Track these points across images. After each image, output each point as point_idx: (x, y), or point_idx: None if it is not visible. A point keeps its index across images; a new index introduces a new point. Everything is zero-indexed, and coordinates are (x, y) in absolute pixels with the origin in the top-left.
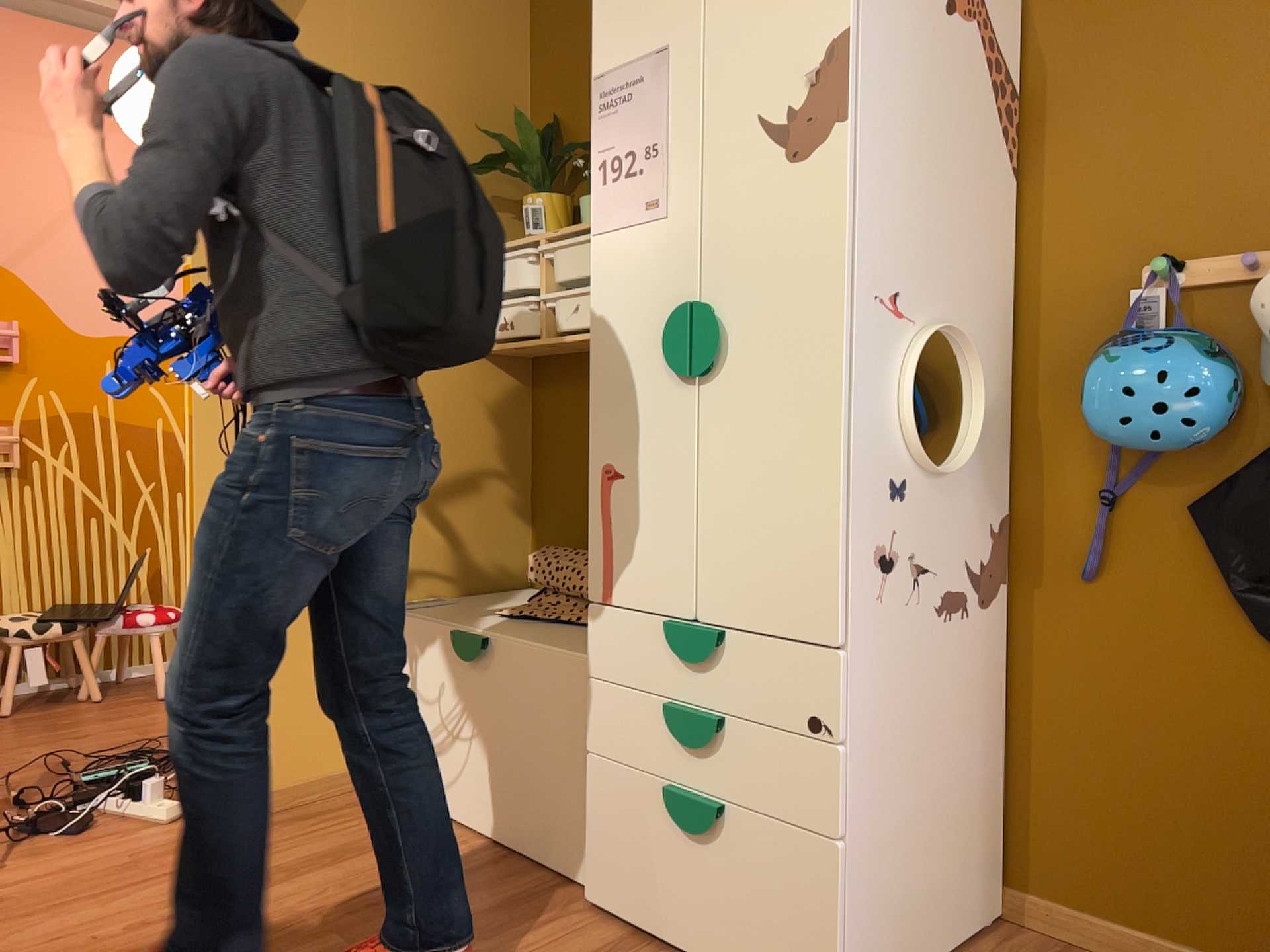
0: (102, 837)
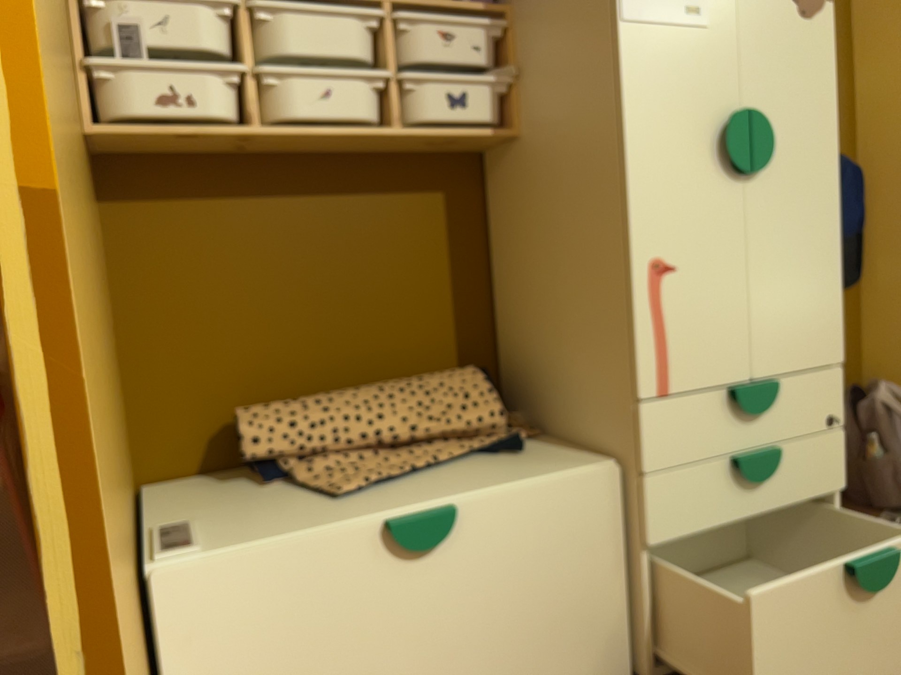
0: None
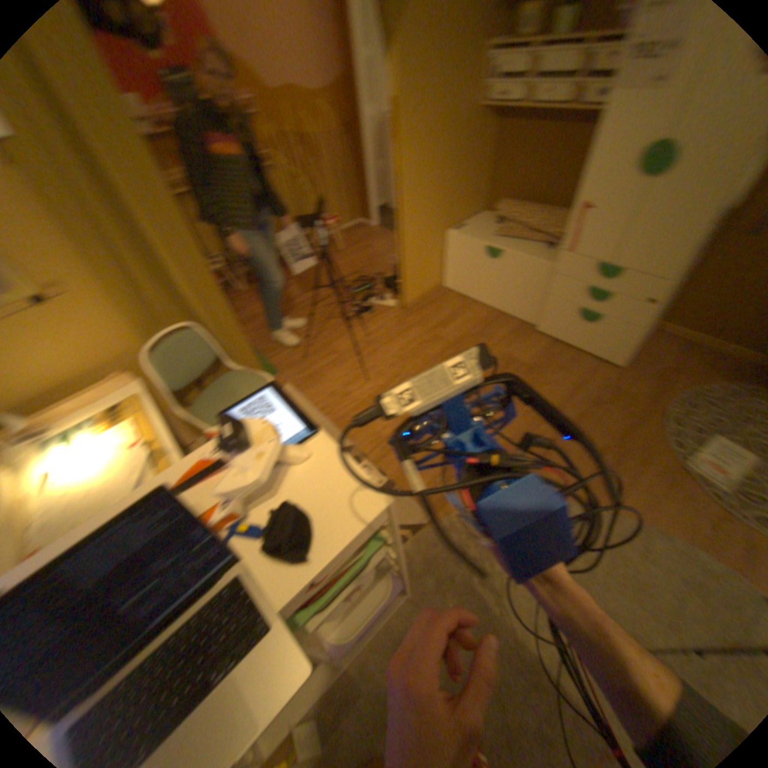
0: (380, 314)
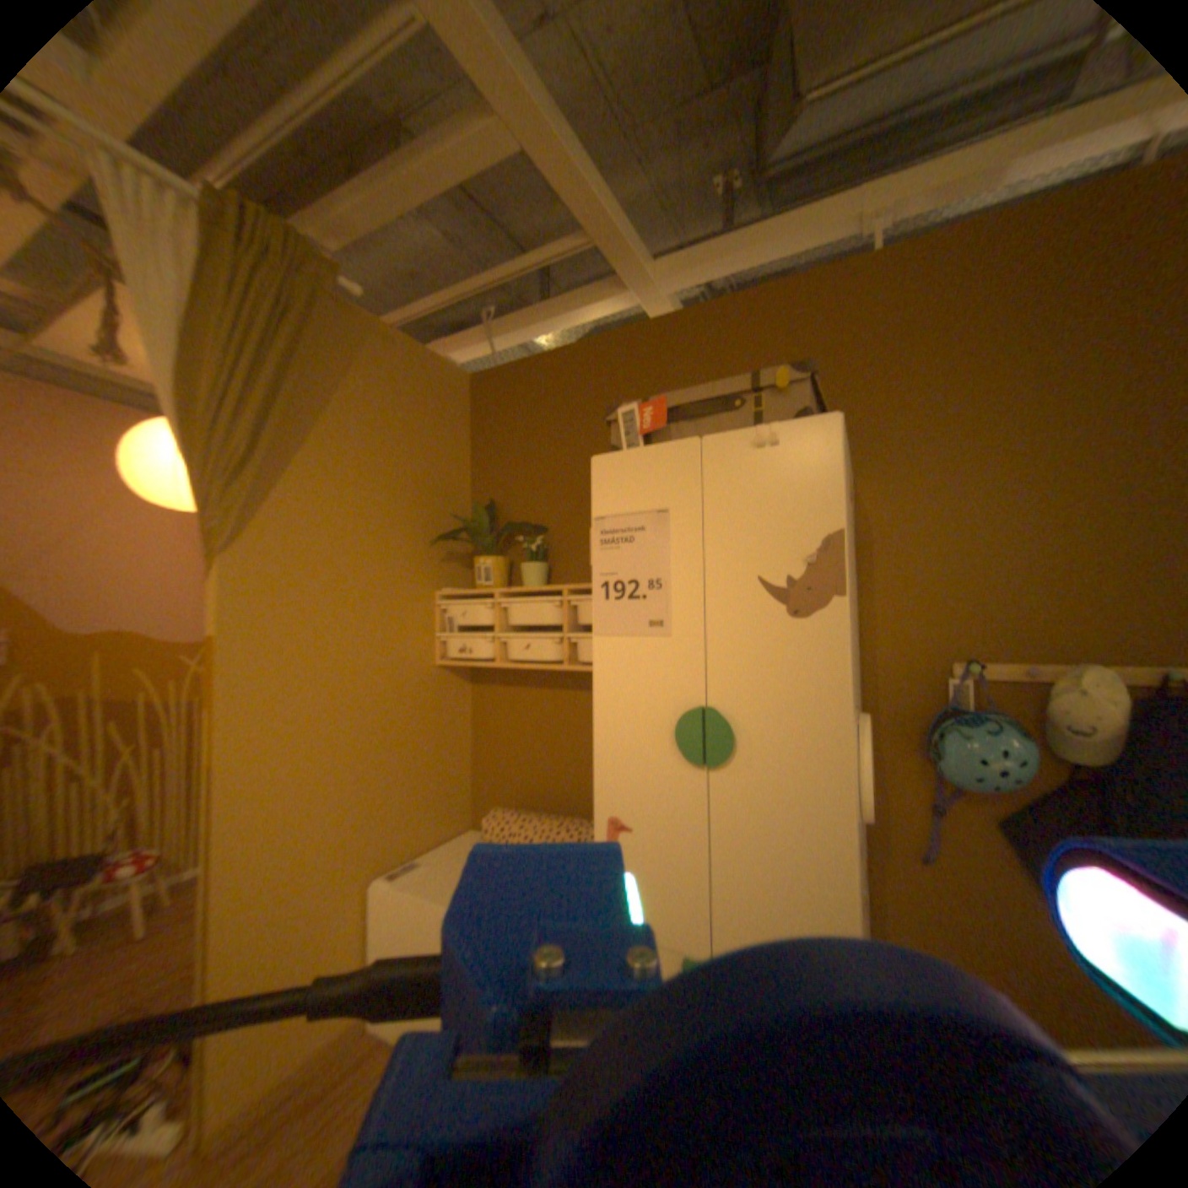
0: None
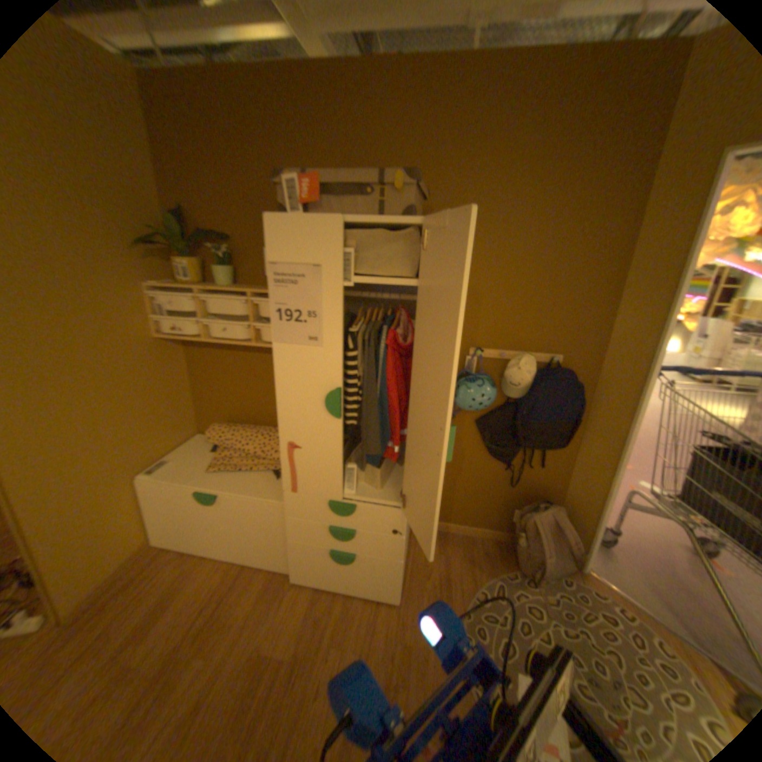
0: None
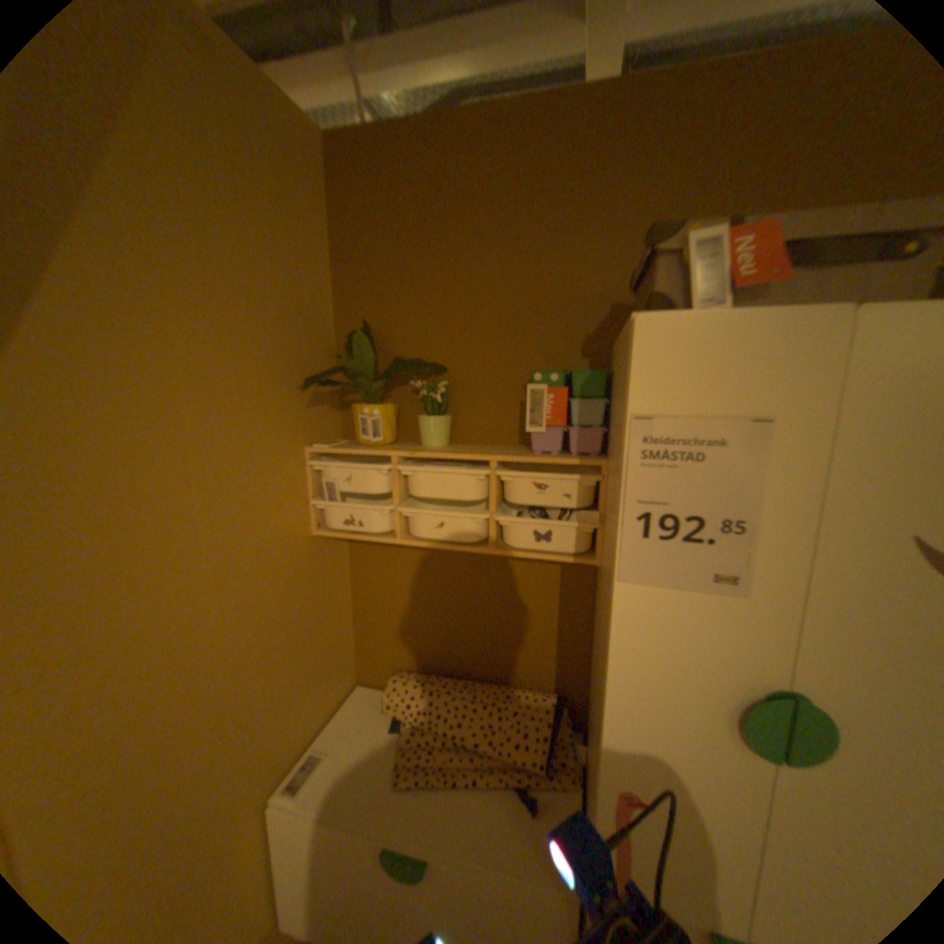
0: None
